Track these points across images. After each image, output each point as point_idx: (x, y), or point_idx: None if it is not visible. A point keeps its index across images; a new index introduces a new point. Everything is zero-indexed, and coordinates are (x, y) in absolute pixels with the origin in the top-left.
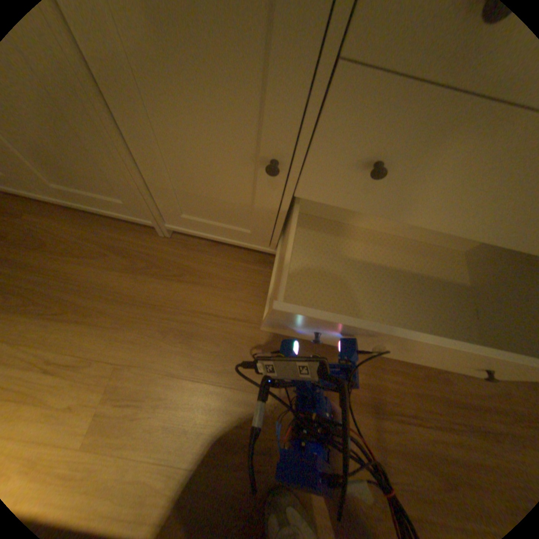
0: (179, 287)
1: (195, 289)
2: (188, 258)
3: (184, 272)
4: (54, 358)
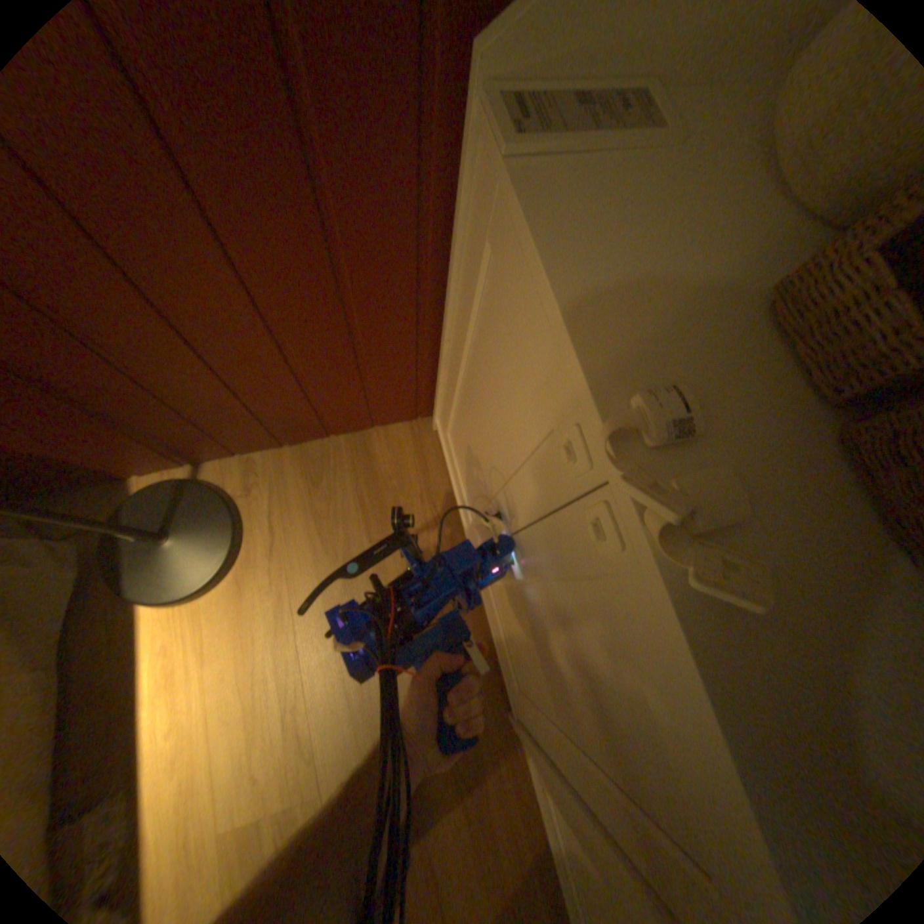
0: (452, 807)
1: (460, 836)
2: (499, 786)
3: (476, 797)
4: (299, 719)
